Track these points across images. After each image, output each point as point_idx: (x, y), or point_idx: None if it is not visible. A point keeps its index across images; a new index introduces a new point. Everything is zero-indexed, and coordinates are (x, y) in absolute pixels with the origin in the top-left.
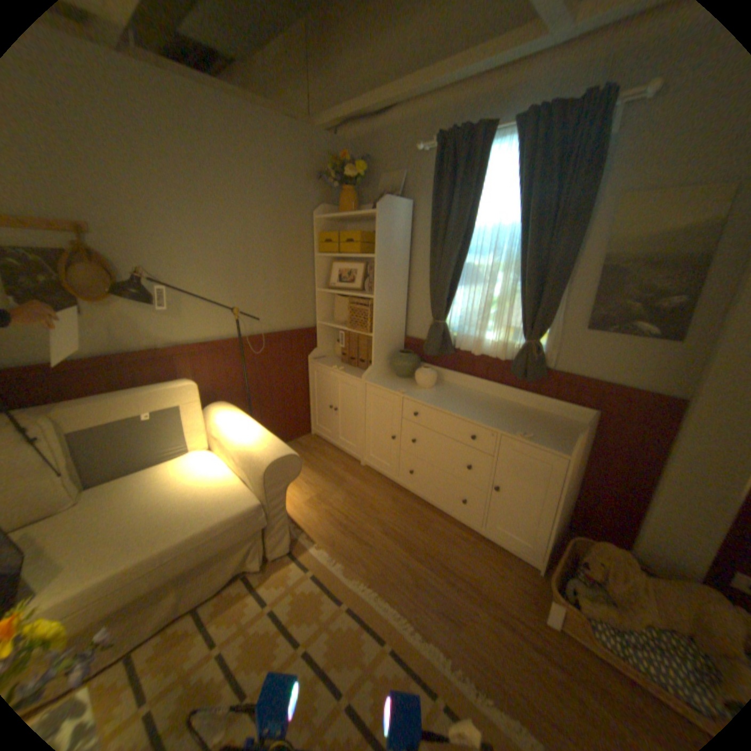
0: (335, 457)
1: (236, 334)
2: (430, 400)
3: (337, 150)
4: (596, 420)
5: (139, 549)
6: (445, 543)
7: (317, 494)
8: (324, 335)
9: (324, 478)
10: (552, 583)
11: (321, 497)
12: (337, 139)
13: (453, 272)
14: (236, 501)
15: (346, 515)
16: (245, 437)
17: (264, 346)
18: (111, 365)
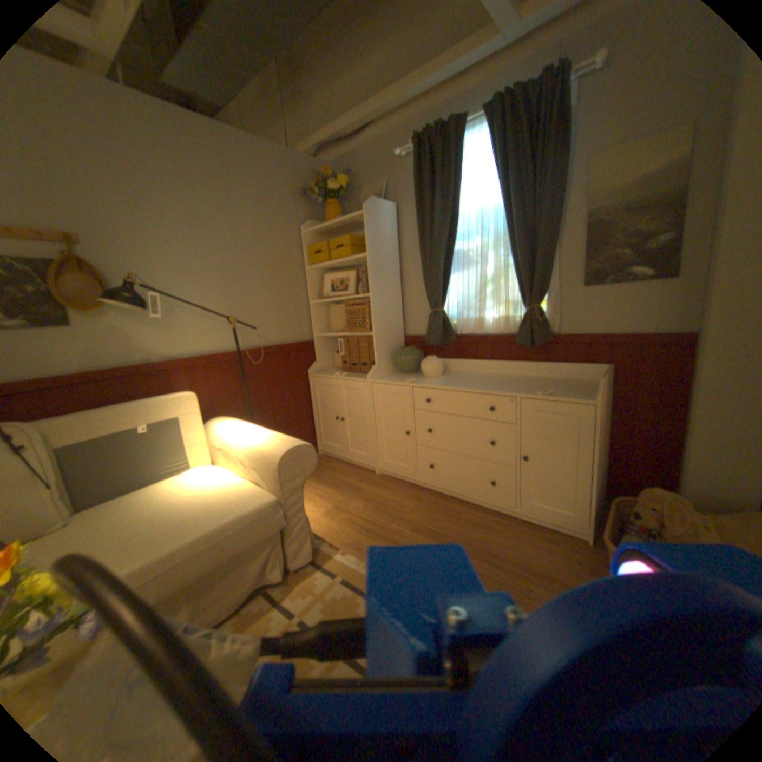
0: (347, 470)
1: (232, 347)
2: (440, 383)
3: (317, 170)
4: (611, 370)
5: (145, 551)
6: (481, 530)
7: (333, 505)
8: (322, 348)
9: (338, 490)
10: (604, 550)
11: (339, 507)
12: (315, 160)
13: (445, 256)
14: (250, 498)
15: (368, 520)
16: (253, 437)
17: (262, 358)
18: (102, 379)
